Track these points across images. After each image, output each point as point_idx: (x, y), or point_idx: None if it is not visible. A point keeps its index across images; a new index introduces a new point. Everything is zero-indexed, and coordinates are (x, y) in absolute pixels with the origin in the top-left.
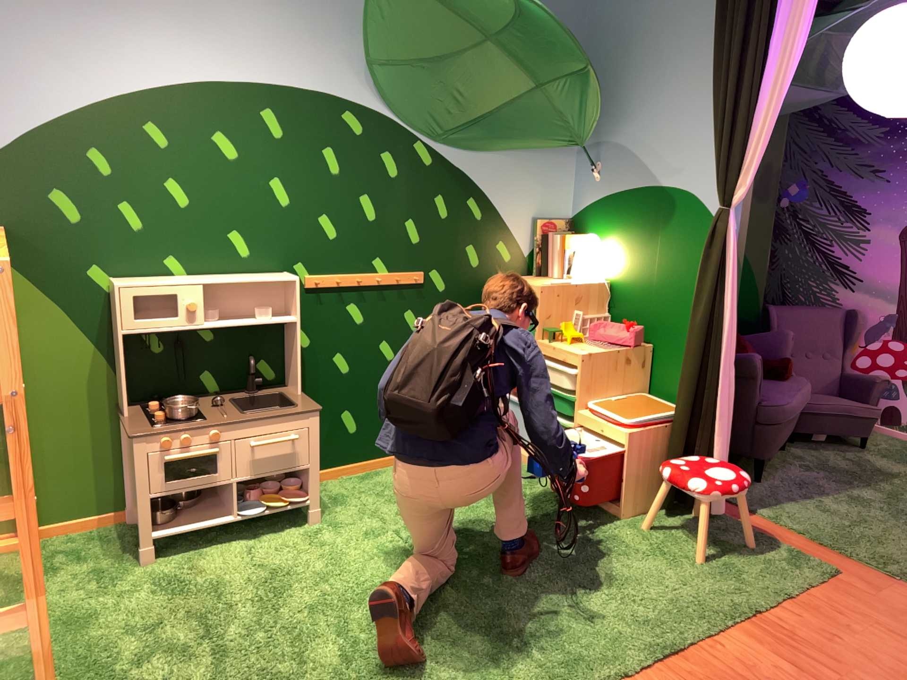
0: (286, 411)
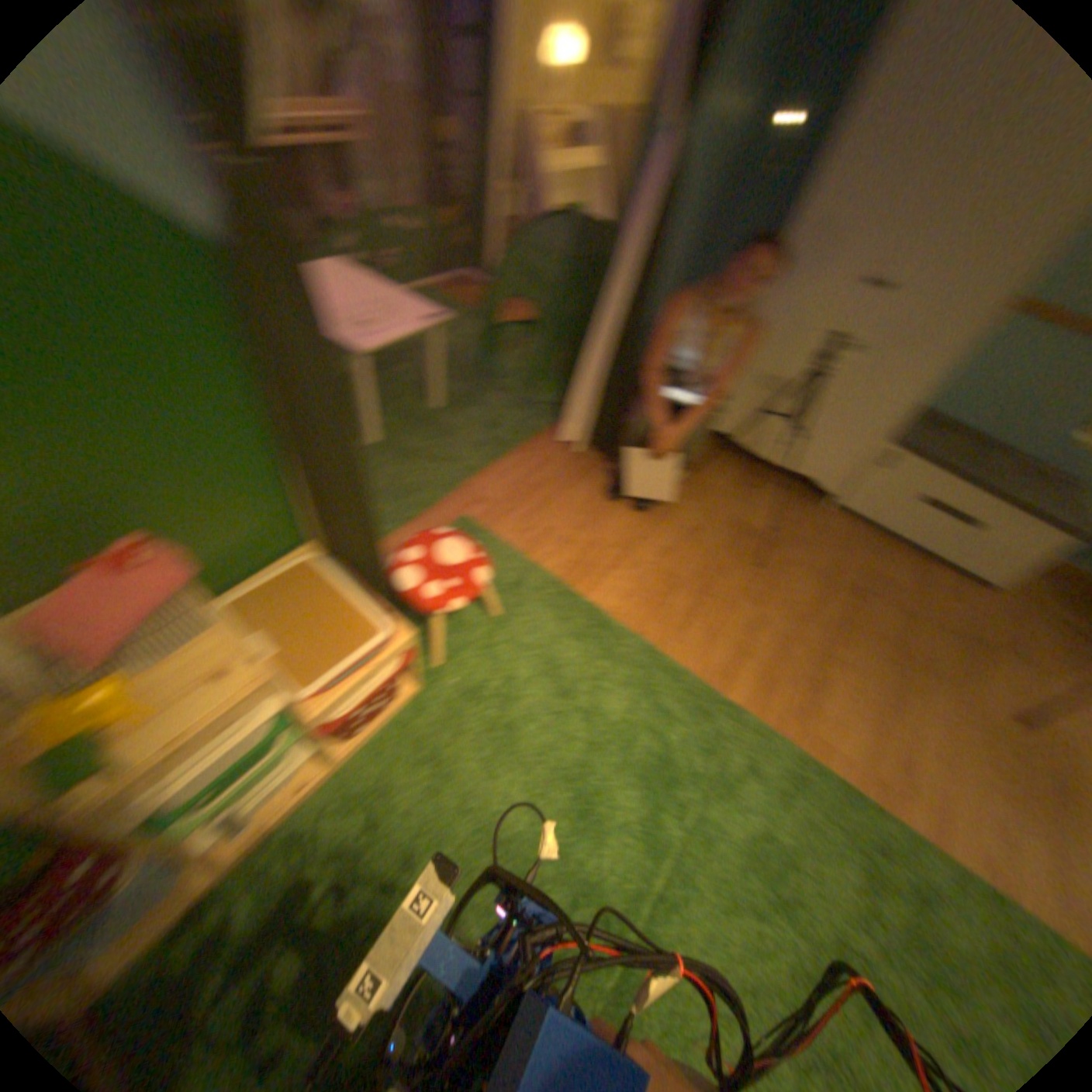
0: None
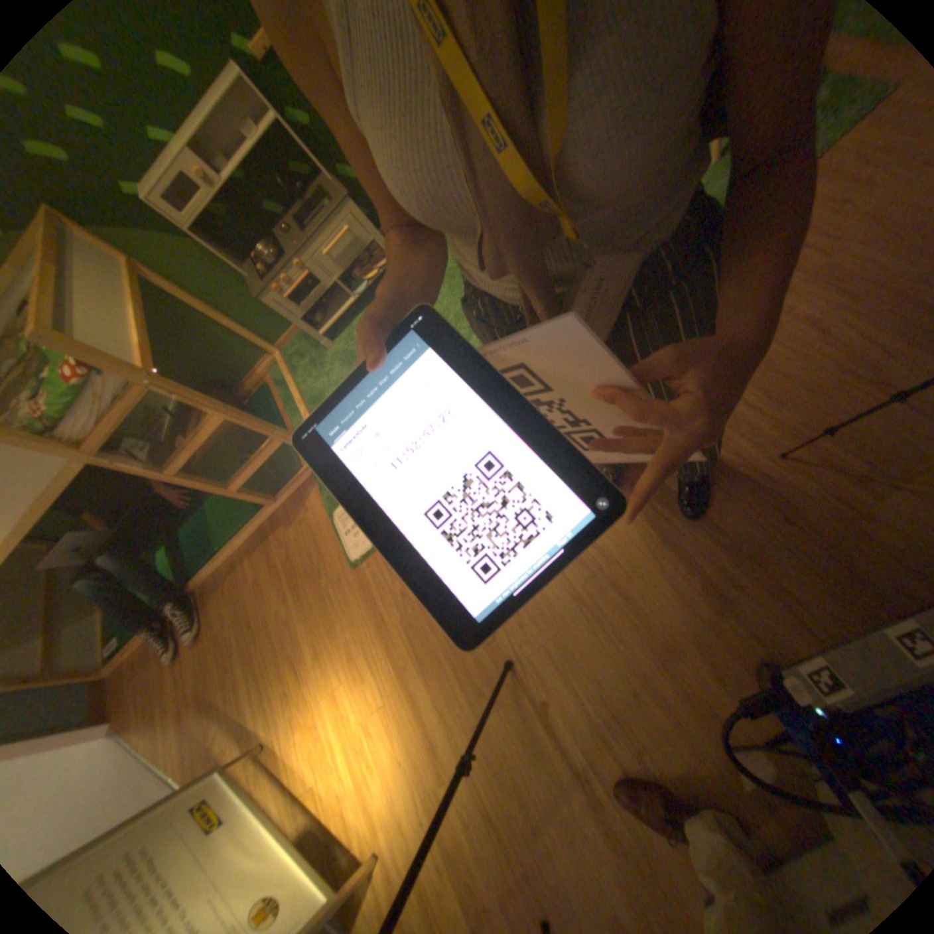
0: (330, 204)
